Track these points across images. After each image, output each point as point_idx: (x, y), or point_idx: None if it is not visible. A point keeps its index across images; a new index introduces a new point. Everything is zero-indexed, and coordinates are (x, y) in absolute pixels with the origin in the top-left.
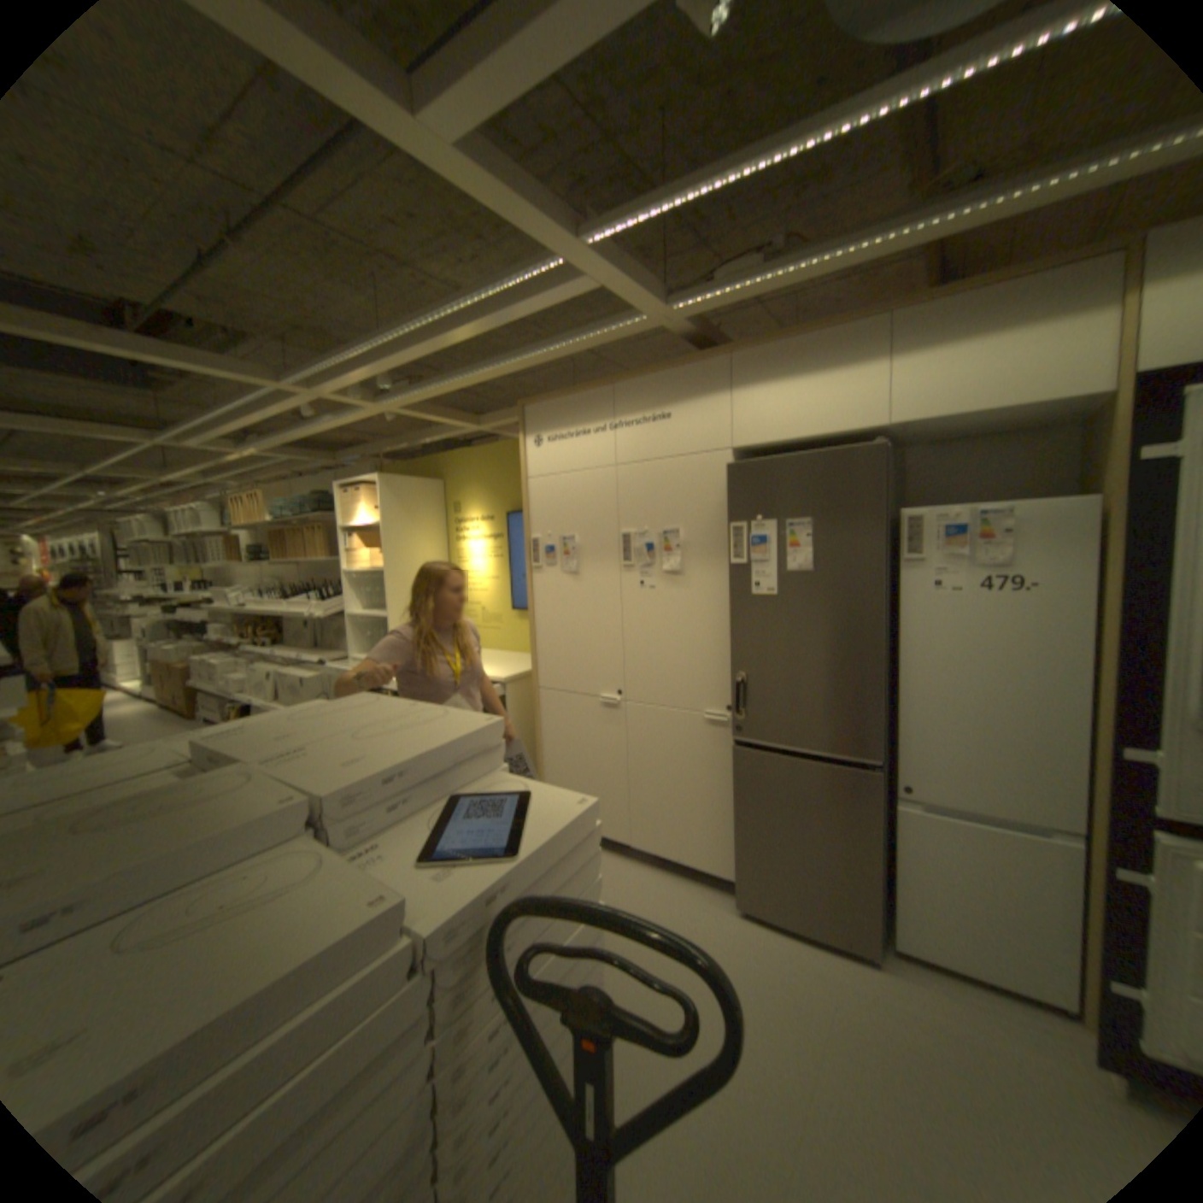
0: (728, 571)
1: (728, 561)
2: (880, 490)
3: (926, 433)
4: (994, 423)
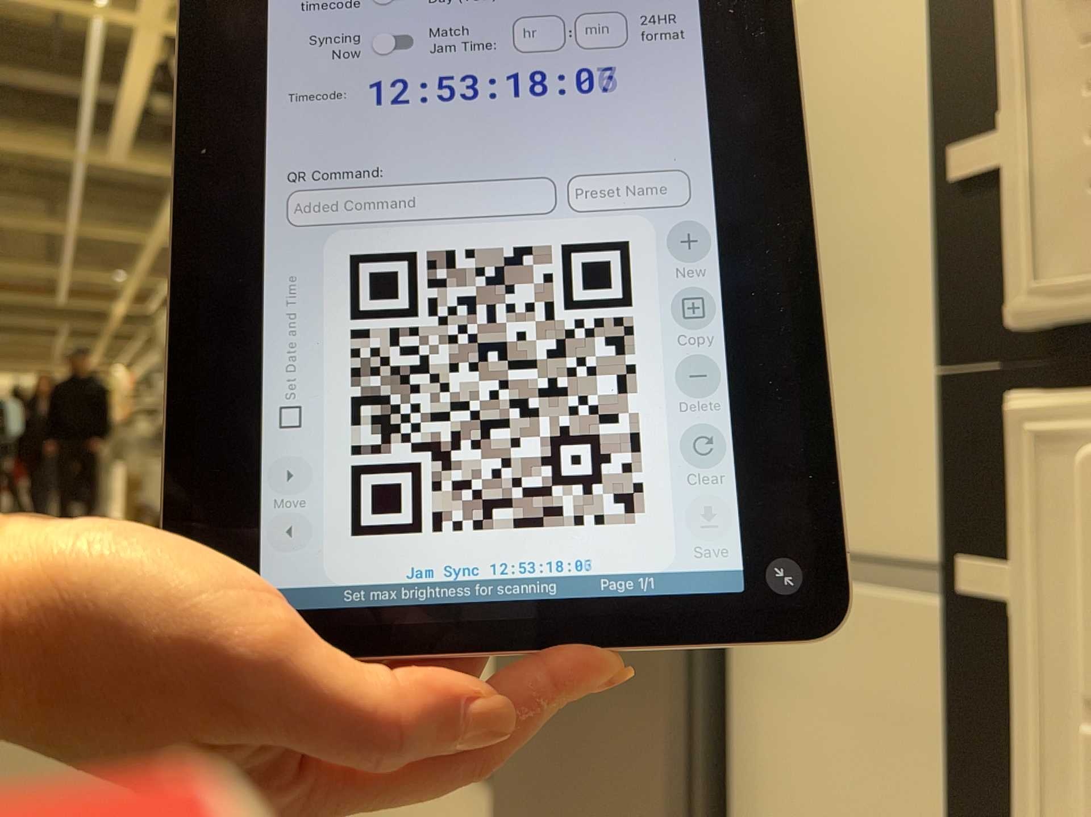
0: None
1: None
2: None
3: None
4: None
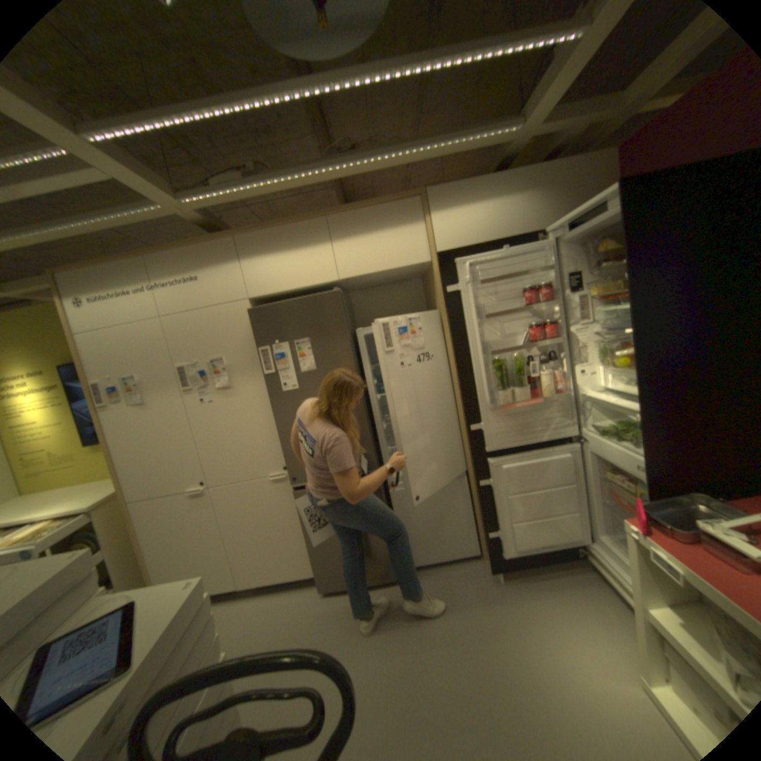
0: (264, 379)
1: (262, 373)
2: (342, 317)
3: (357, 284)
4: (387, 278)
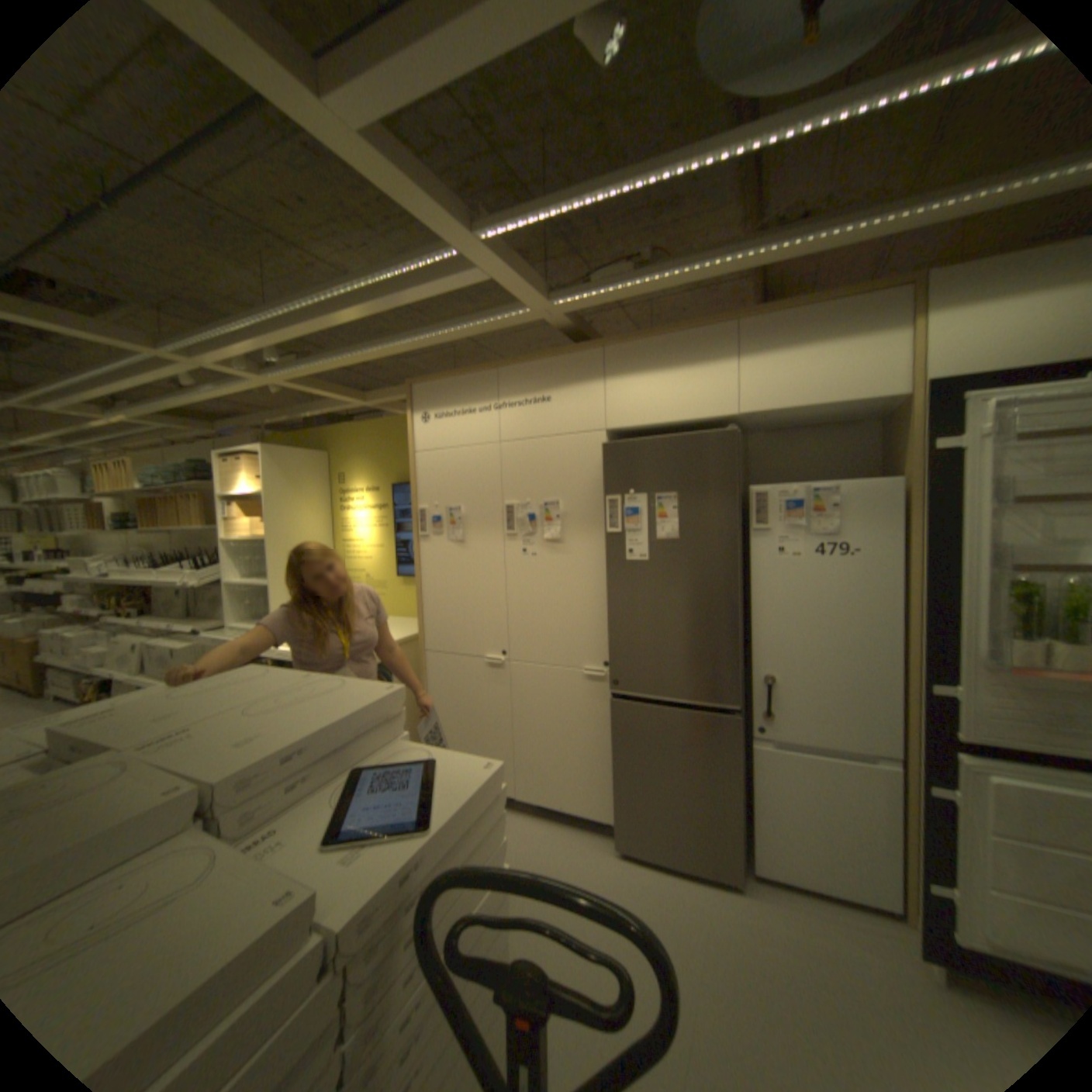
0: (603, 539)
1: (603, 530)
2: (733, 469)
3: (765, 422)
4: (819, 416)
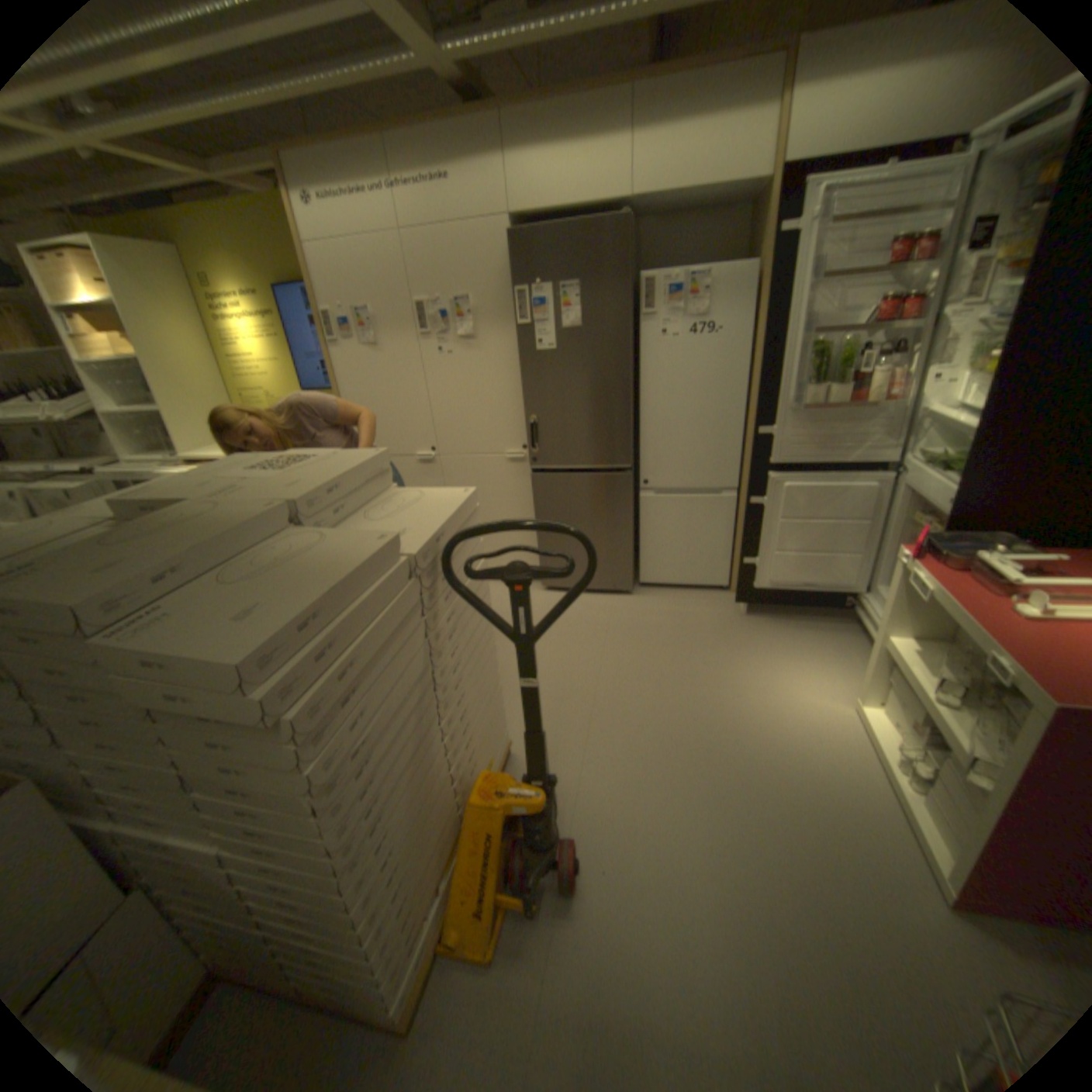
0: (514, 333)
1: (513, 323)
2: (627, 255)
3: (655, 206)
4: (700, 199)
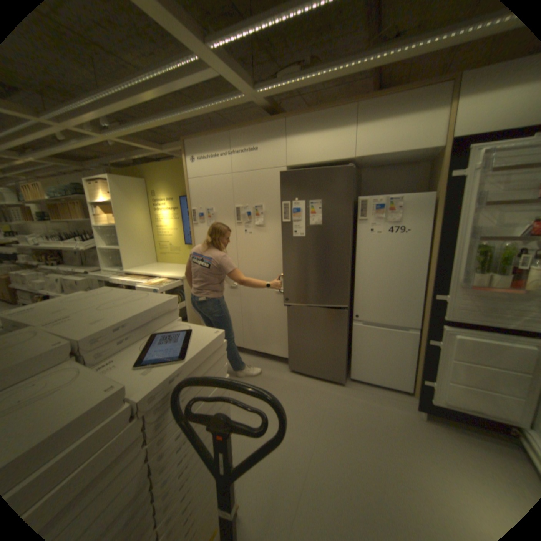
0: (285, 225)
1: (285, 220)
2: (350, 187)
3: (370, 162)
4: (397, 159)
